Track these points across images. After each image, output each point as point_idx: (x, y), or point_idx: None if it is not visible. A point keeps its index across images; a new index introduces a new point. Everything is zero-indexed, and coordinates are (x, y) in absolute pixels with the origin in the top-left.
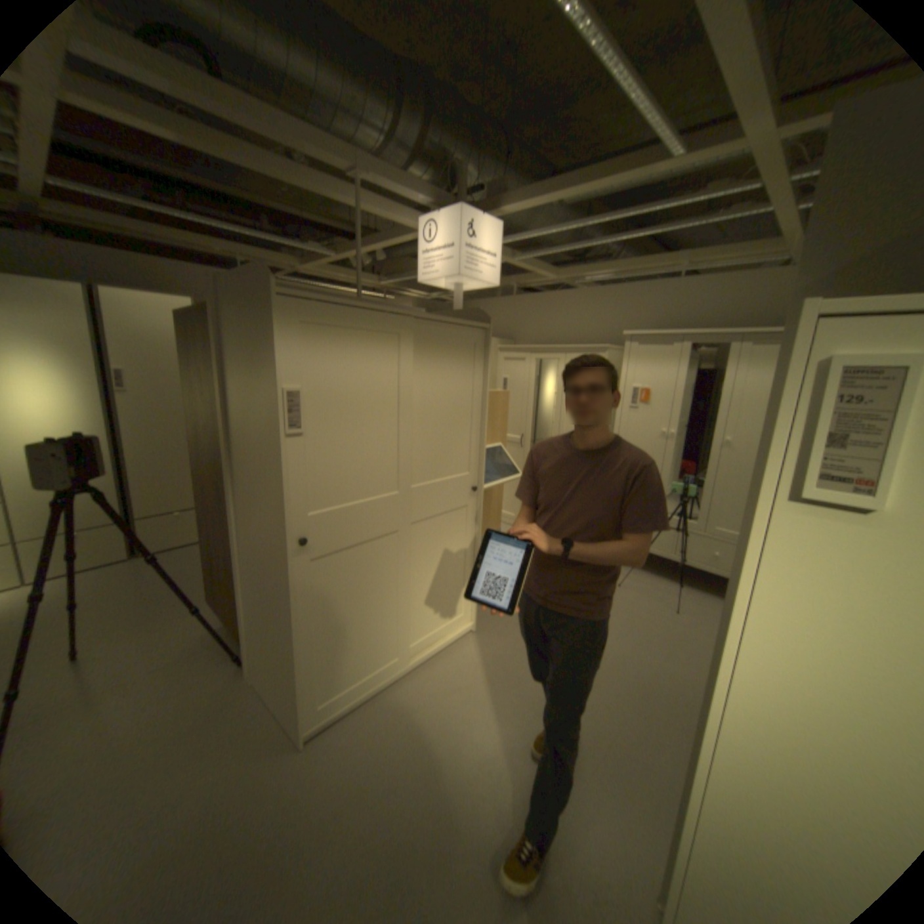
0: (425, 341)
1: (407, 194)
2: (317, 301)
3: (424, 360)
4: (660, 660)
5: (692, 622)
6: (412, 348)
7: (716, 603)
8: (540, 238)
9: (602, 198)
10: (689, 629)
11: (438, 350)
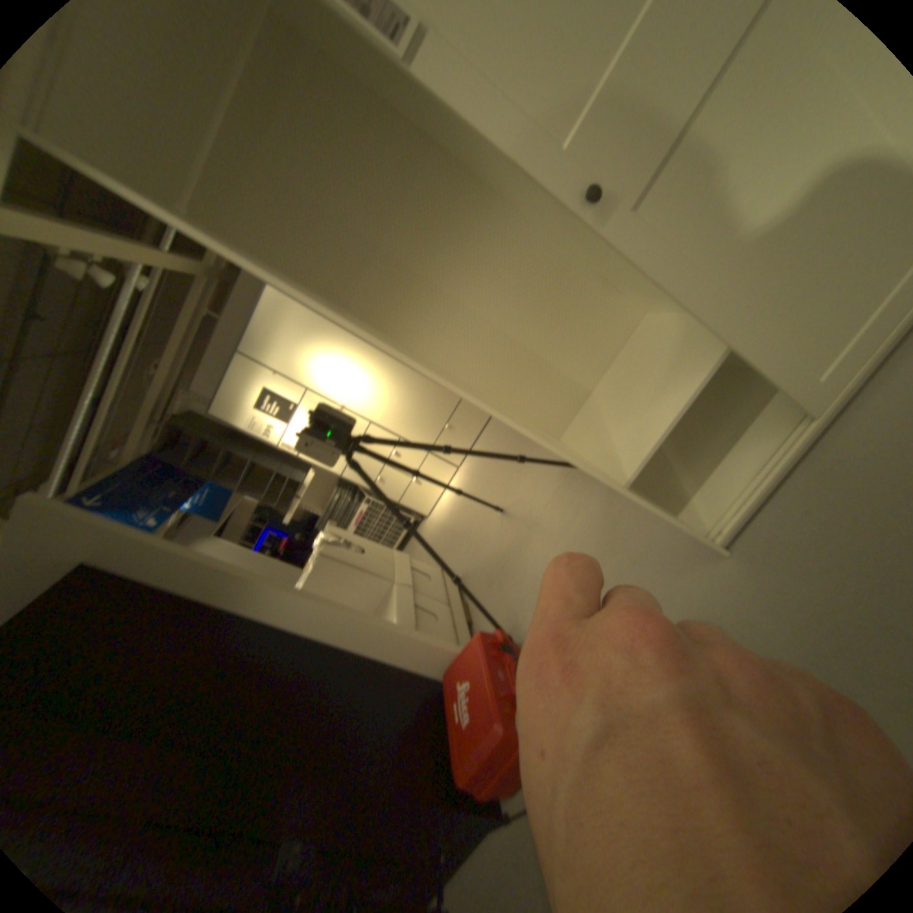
0: None
1: None
2: None
3: None
4: None
5: None
6: None
7: None
8: None
9: None
10: None
11: None
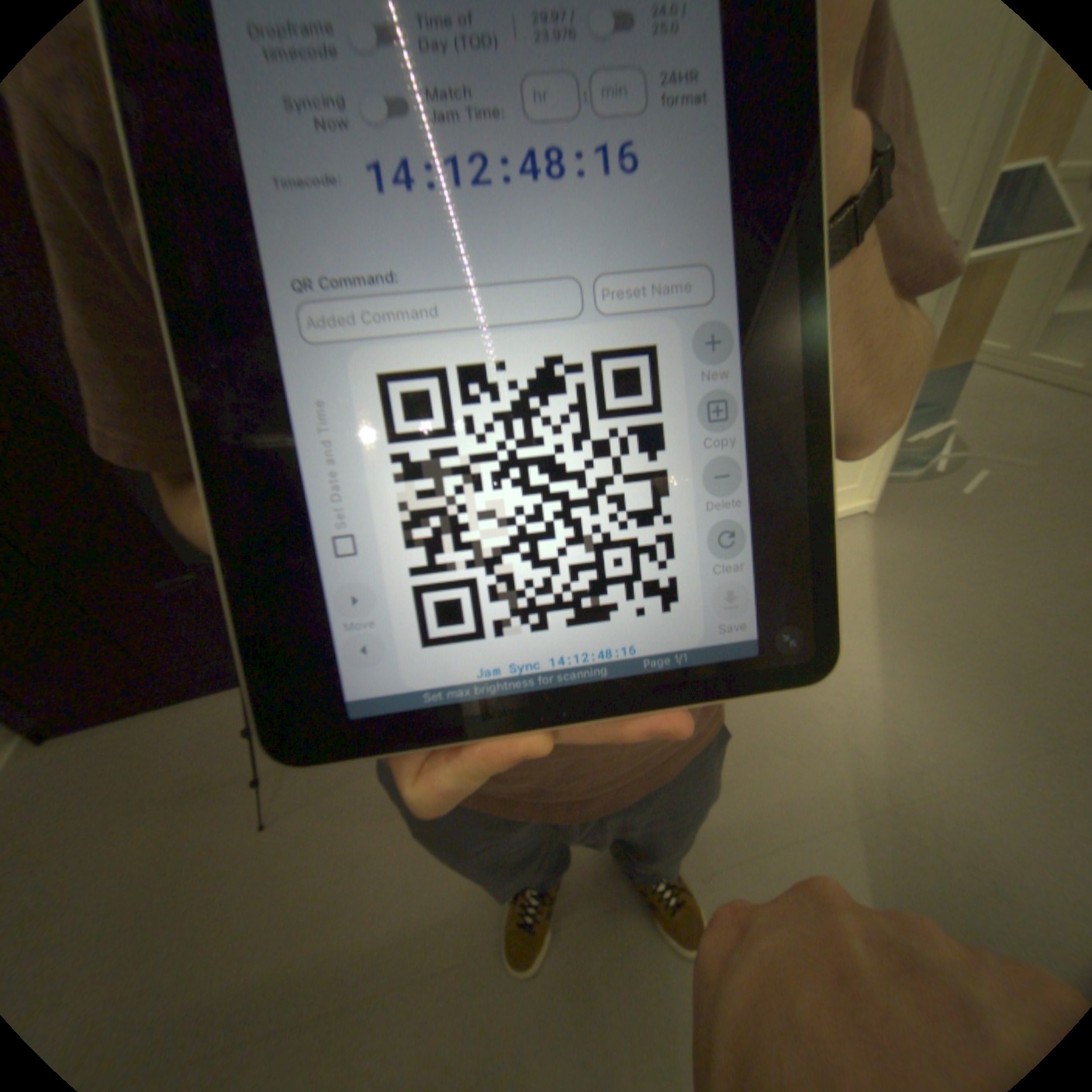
0: None
1: None
2: None
3: None
4: None
5: None
6: None
7: None
8: None
9: None
10: None
11: None
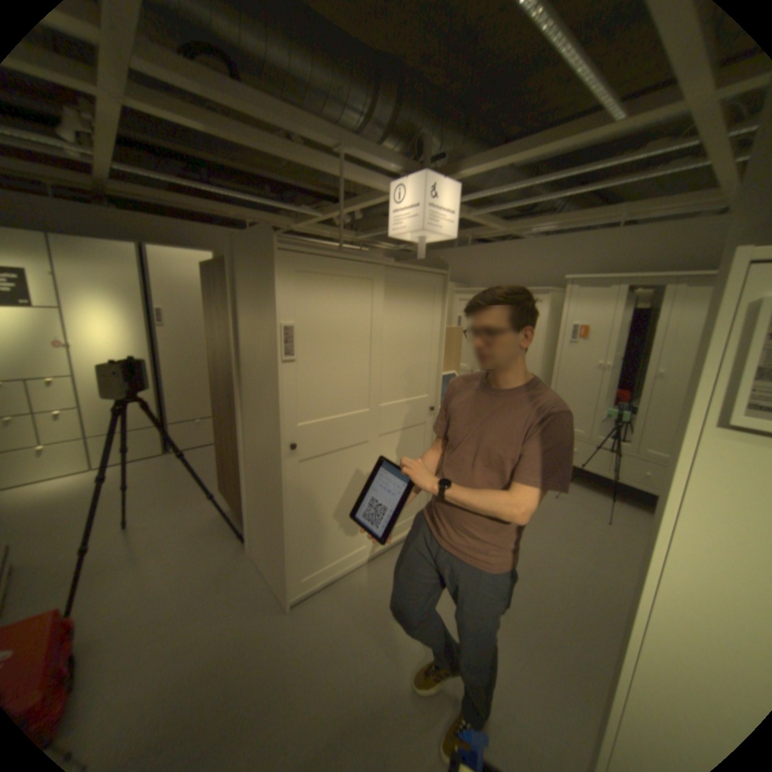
0: (392, 286)
1: (380, 166)
2: (307, 255)
3: (392, 302)
4: (592, 565)
5: (624, 534)
6: (382, 292)
7: (647, 519)
8: (491, 197)
9: (547, 161)
10: (620, 540)
11: (403, 294)
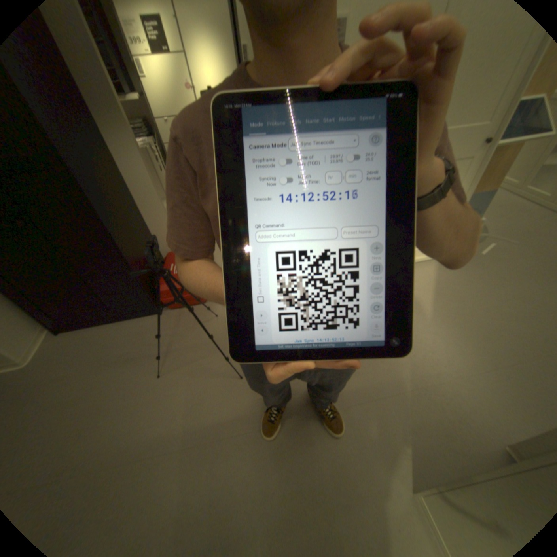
0: None
1: None
2: None
3: None
4: None
5: None
6: None
7: None
8: None
9: None
10: None
11: None
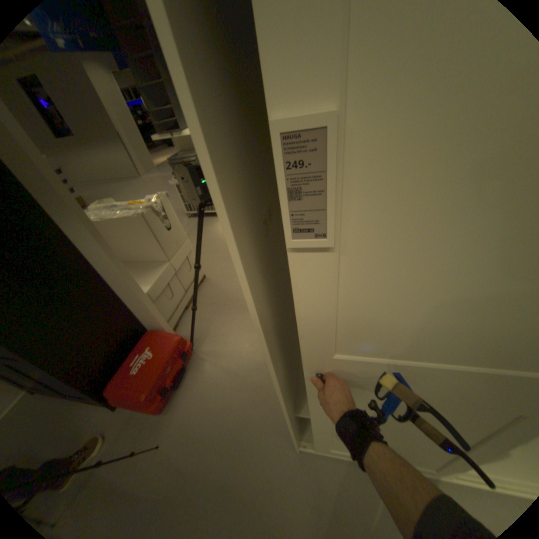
0: None
1: None
2: None
3: None
4: None
5: None
6: None
7: None
8: None
9: None
10: None
11: None
